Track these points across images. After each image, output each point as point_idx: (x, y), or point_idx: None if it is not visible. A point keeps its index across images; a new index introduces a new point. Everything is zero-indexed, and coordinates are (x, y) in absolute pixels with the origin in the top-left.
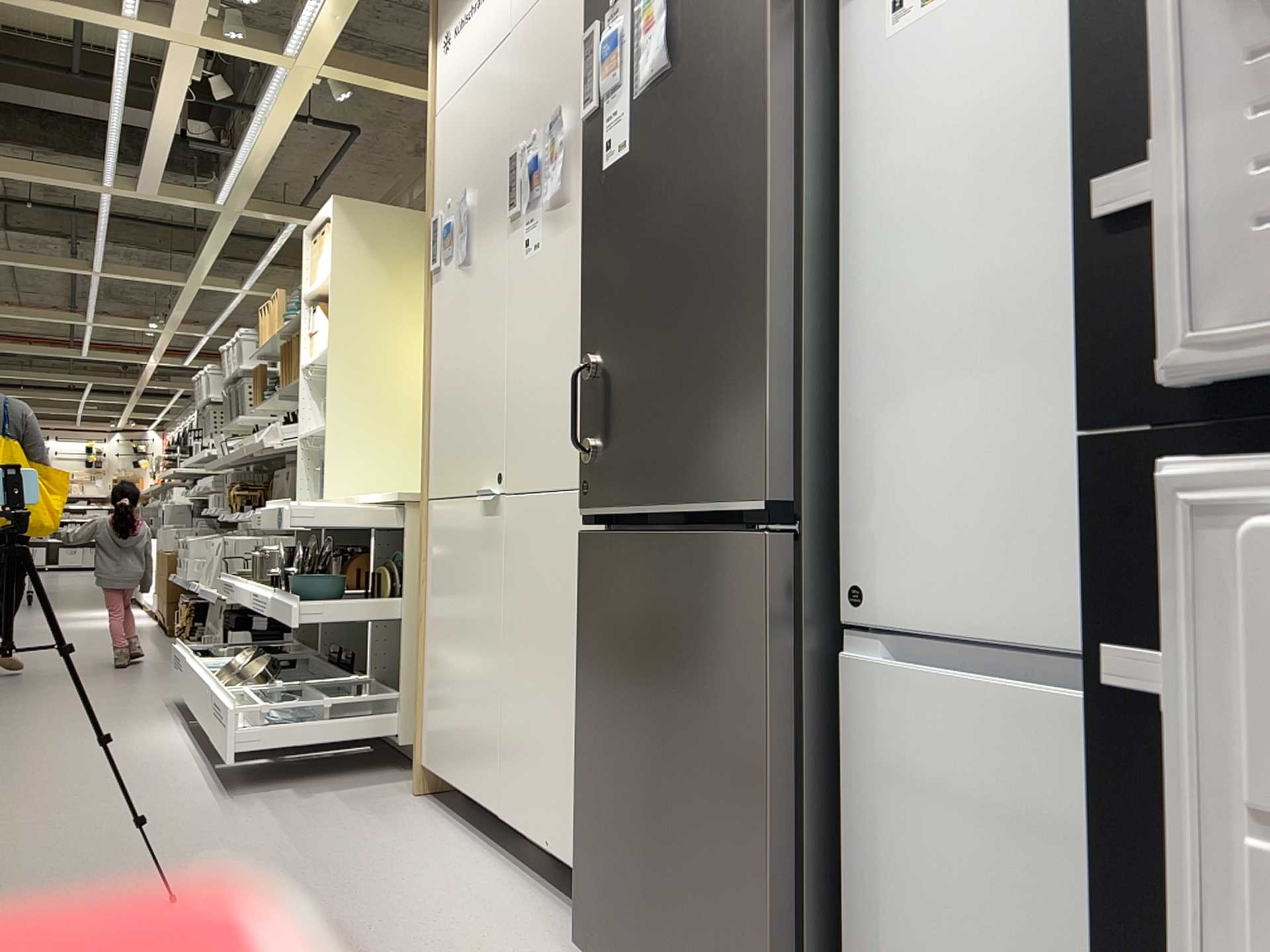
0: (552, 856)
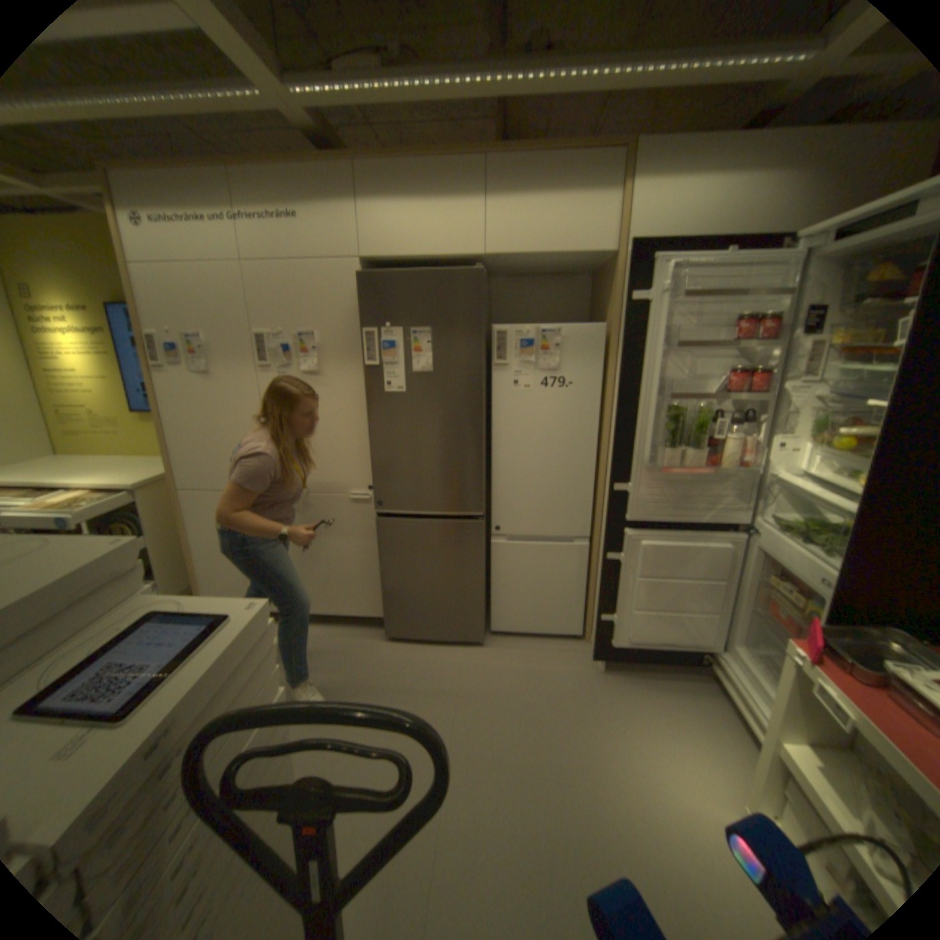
0: (339, 615)
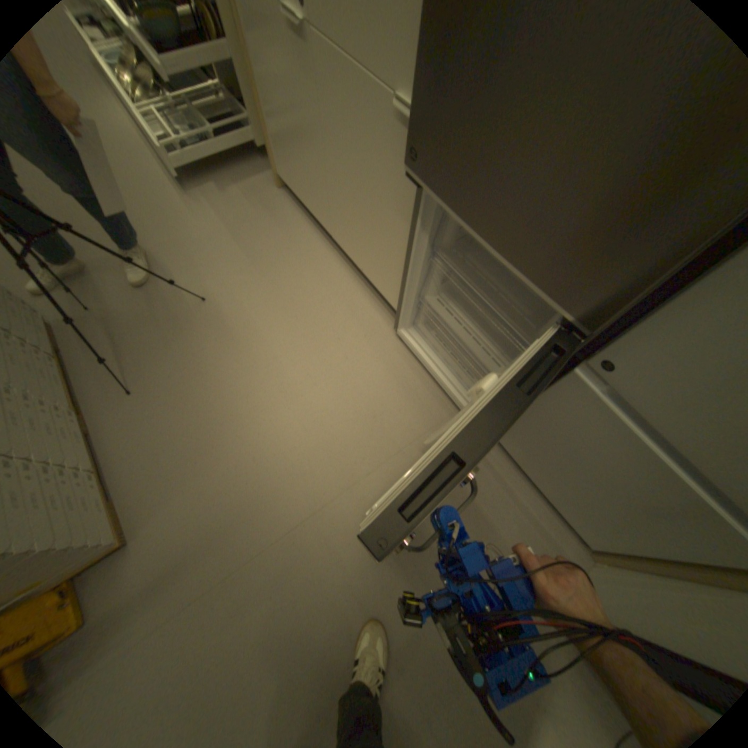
0: (364, 273)
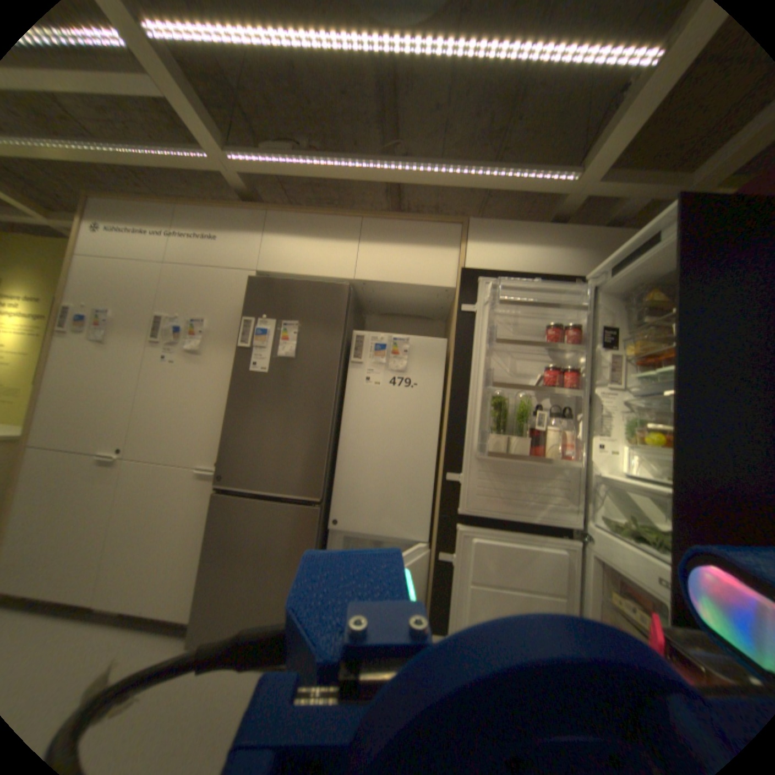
0: (144, 617)
